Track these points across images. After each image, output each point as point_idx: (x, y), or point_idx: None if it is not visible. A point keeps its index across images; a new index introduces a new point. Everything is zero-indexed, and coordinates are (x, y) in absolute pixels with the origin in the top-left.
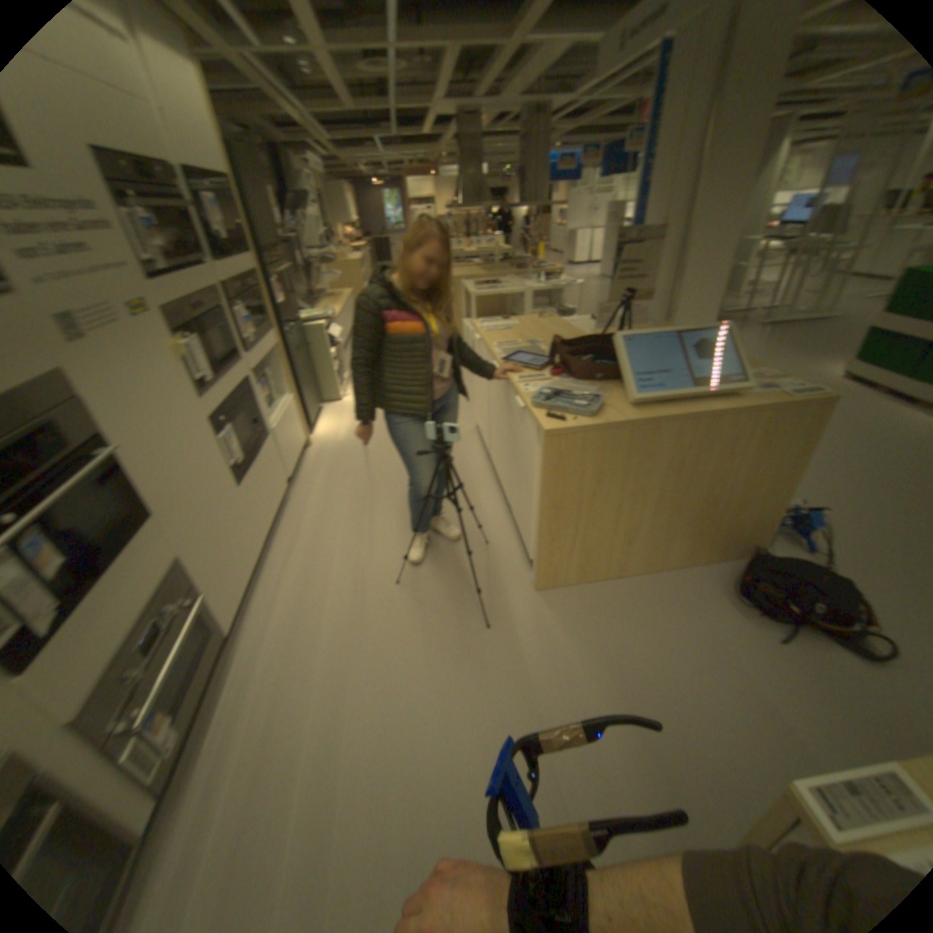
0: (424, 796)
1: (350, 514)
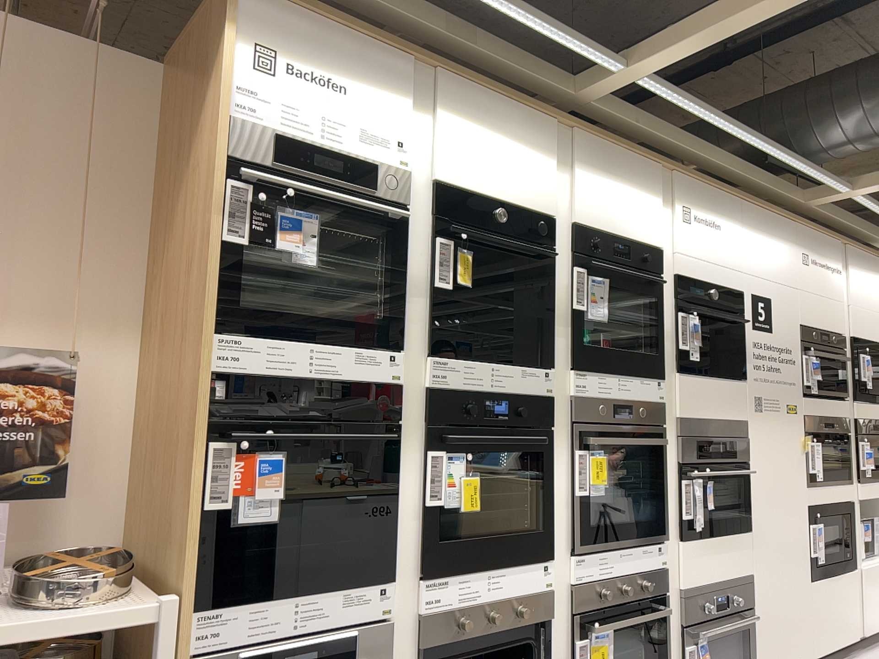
0: None
1: None
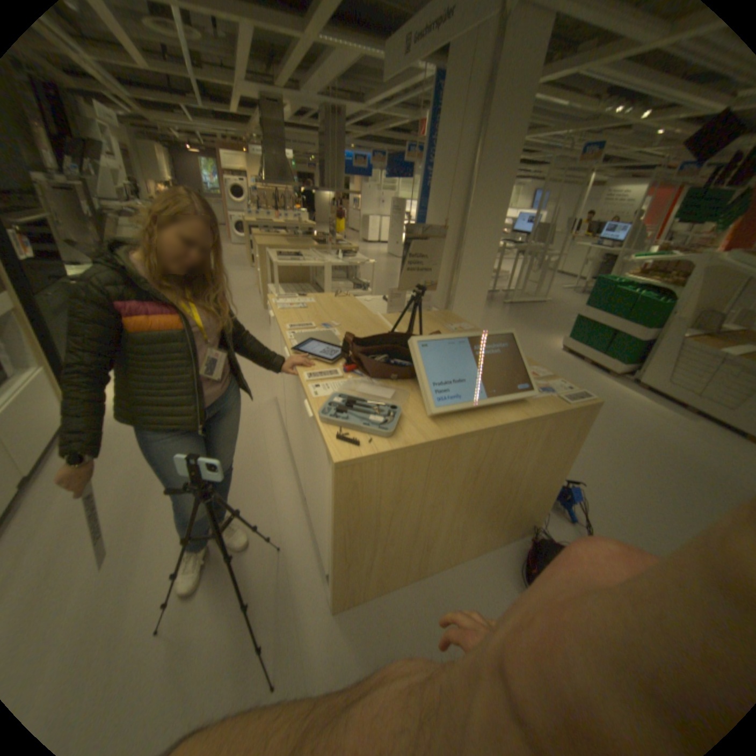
0: None
1: (108, 523)
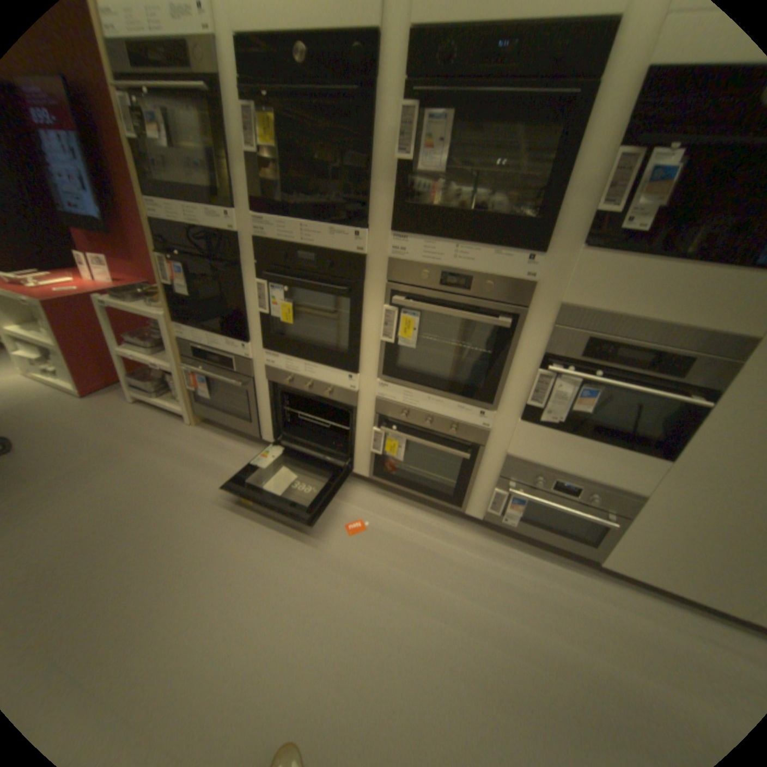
0: (425, 710)
1: None
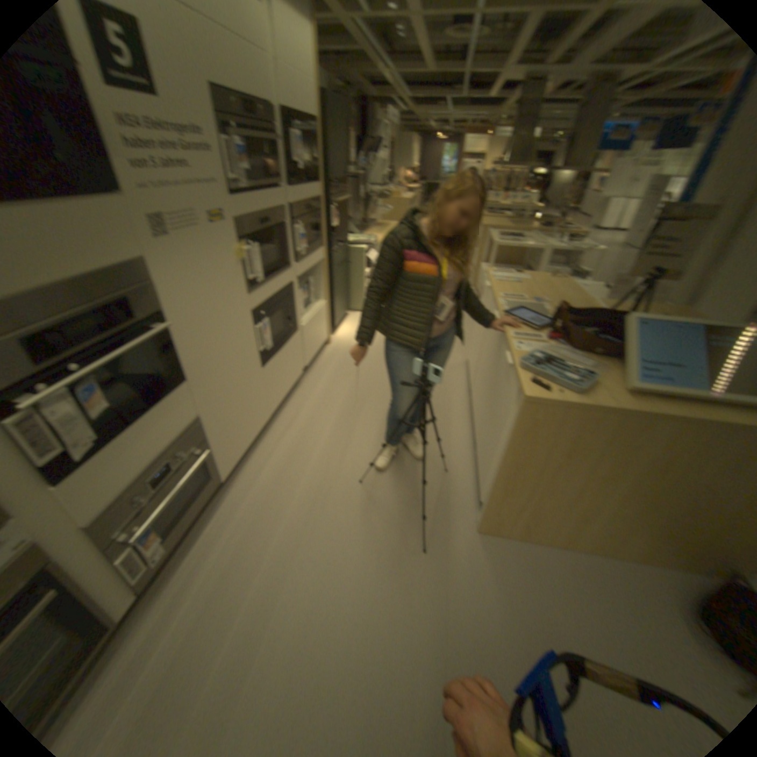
0: (323, 688)
1: (339, 409)
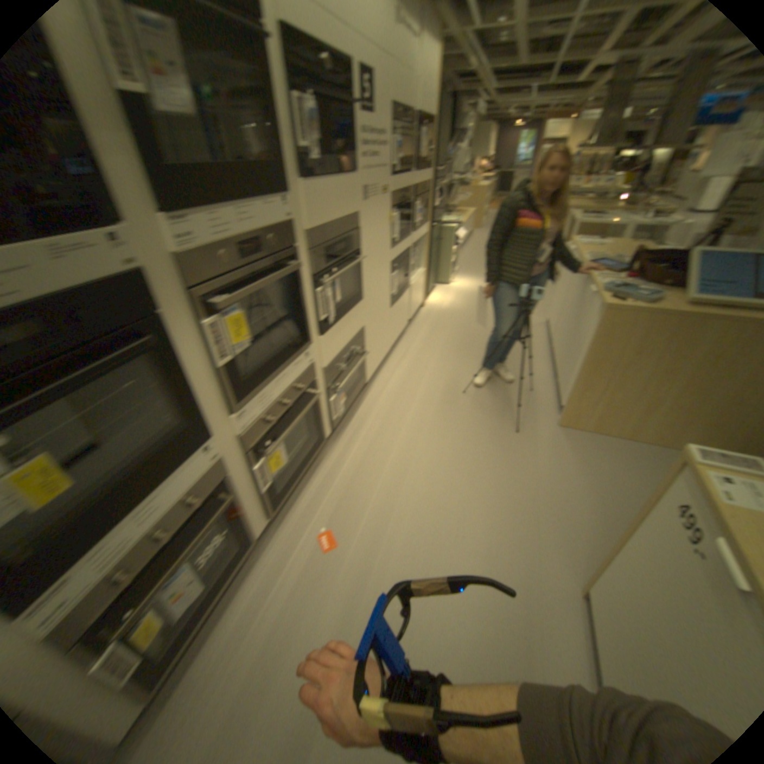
0: (456, 487)
1: (441, 350)
